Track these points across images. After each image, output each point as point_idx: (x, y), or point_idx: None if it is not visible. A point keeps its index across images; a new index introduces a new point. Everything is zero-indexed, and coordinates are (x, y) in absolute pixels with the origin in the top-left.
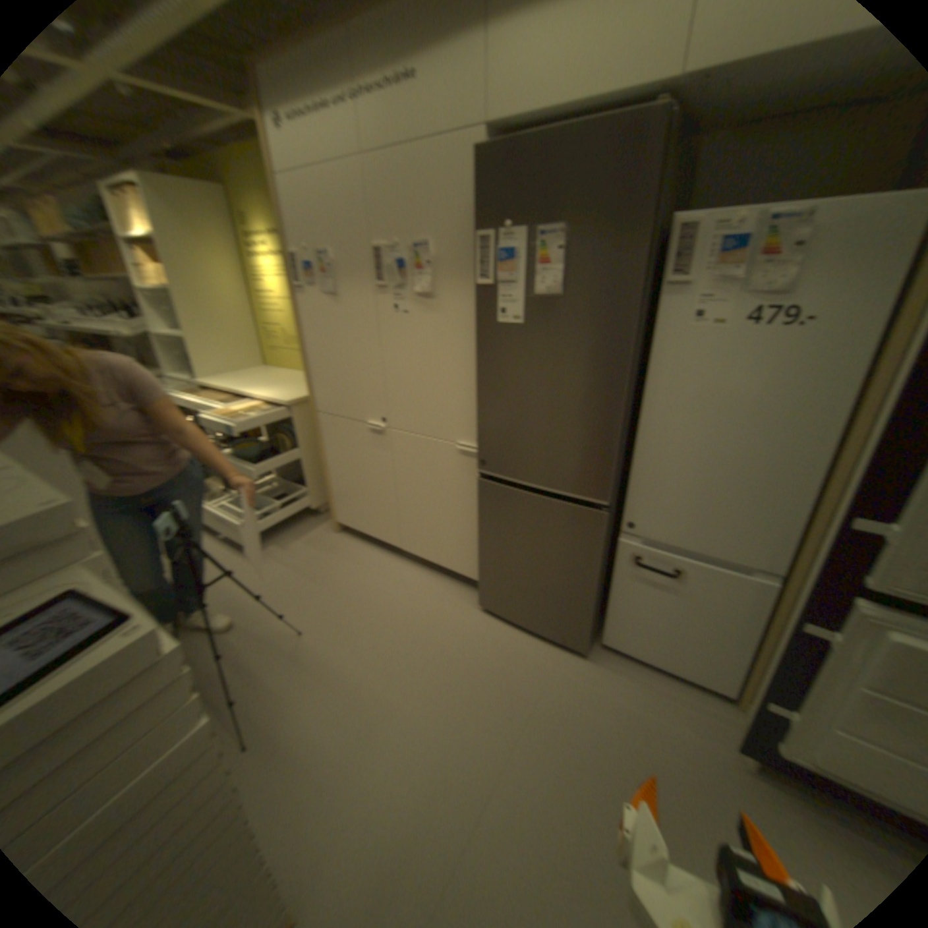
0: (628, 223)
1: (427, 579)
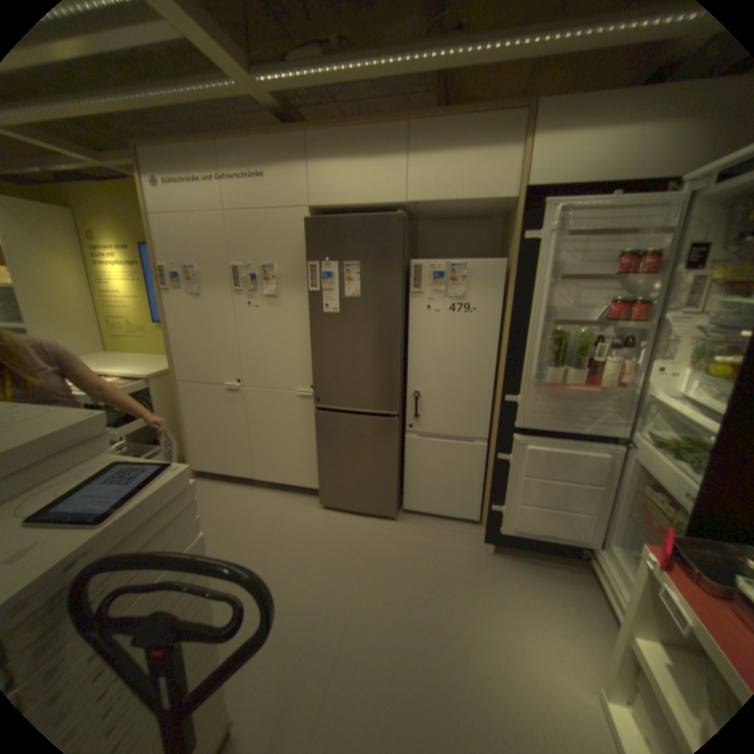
0: (391, 264)
1: (278, 497)
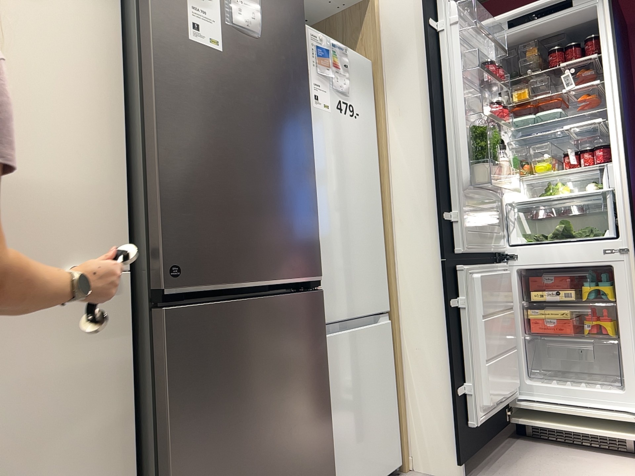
0: (293, 0)
1: None
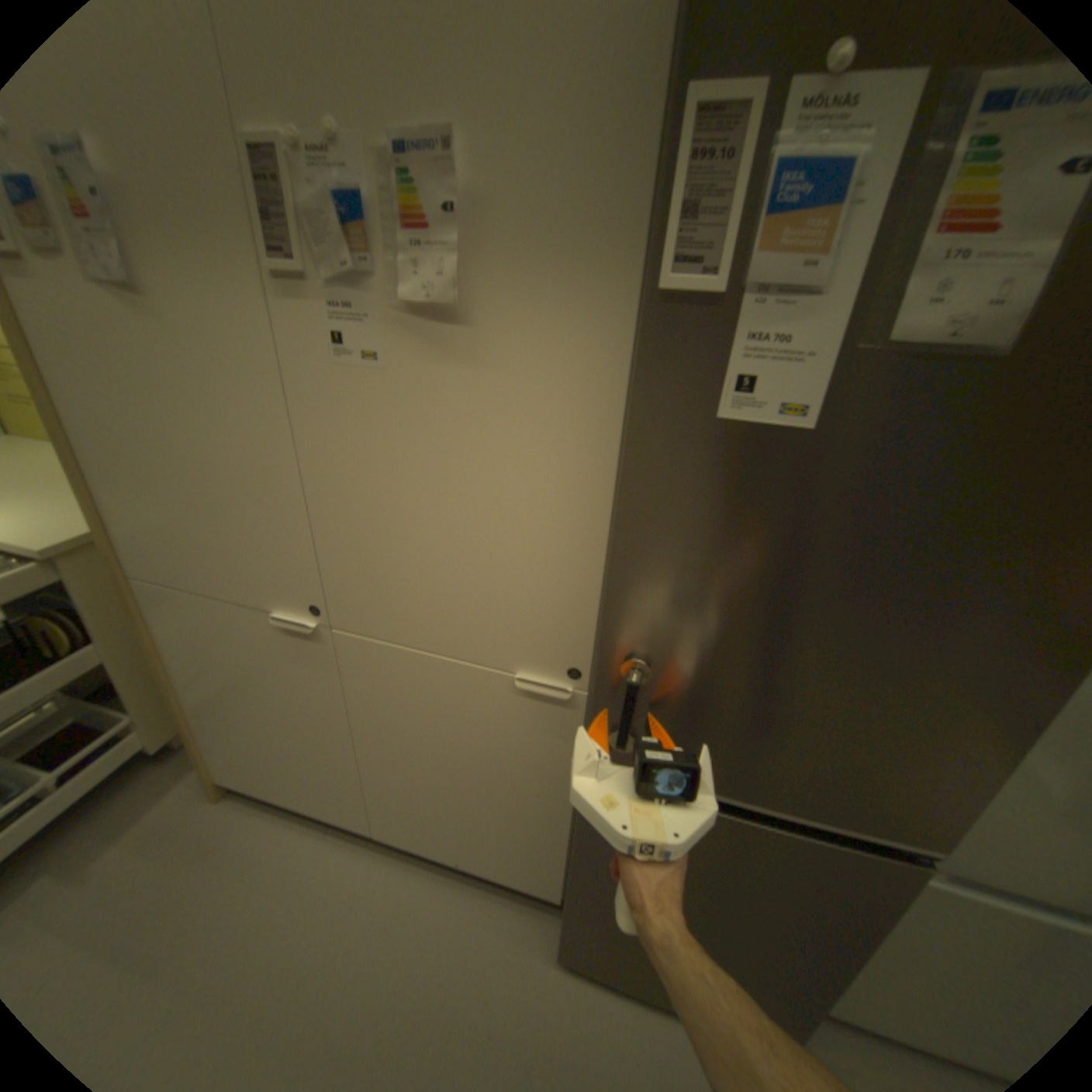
0: None
1: (436, 898)
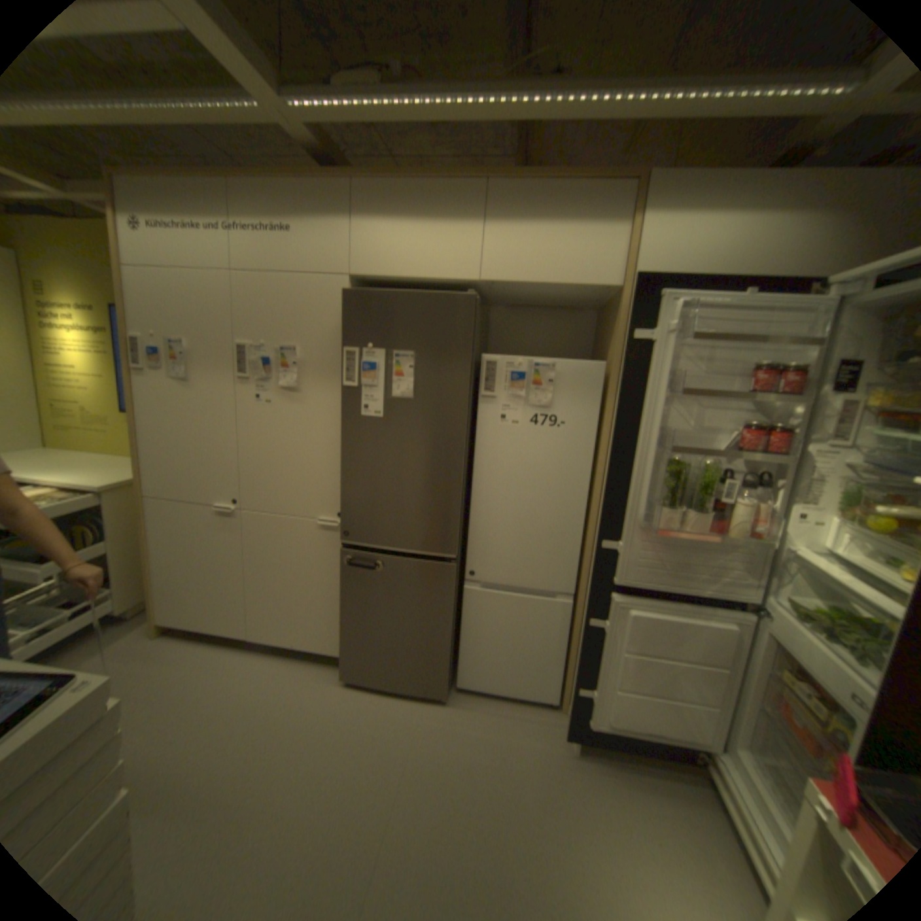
0: (457, 358)
1: (280, 667)
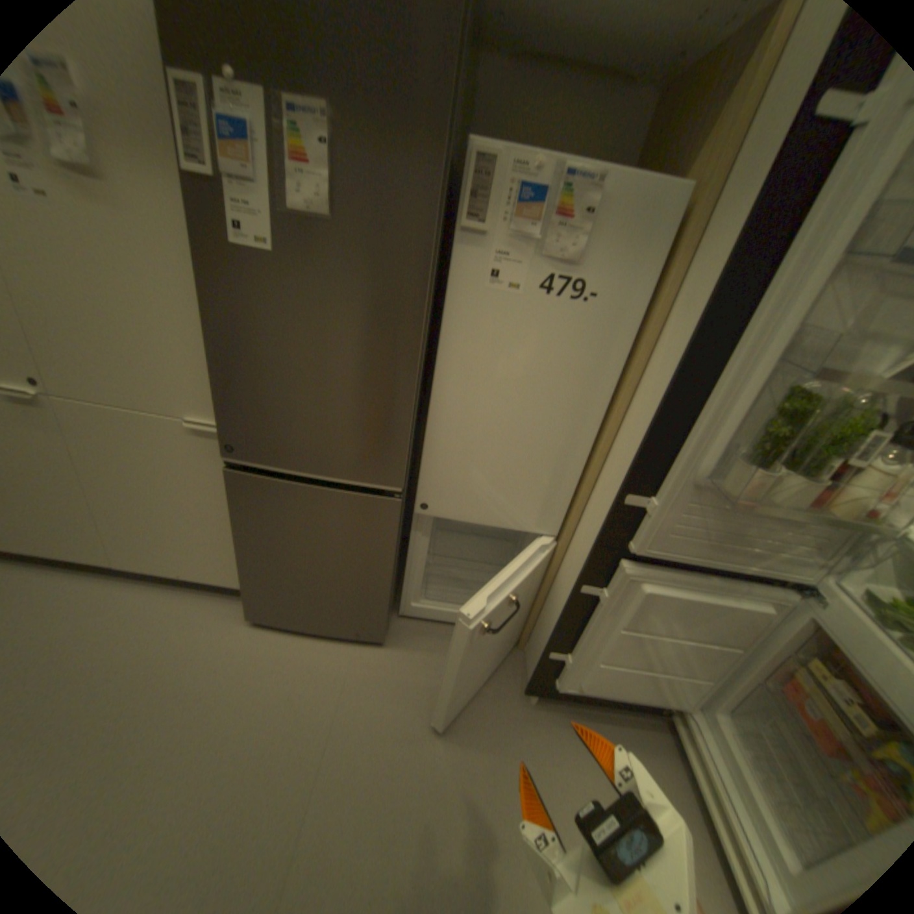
0: (420, 129)
1: (165, 600)
